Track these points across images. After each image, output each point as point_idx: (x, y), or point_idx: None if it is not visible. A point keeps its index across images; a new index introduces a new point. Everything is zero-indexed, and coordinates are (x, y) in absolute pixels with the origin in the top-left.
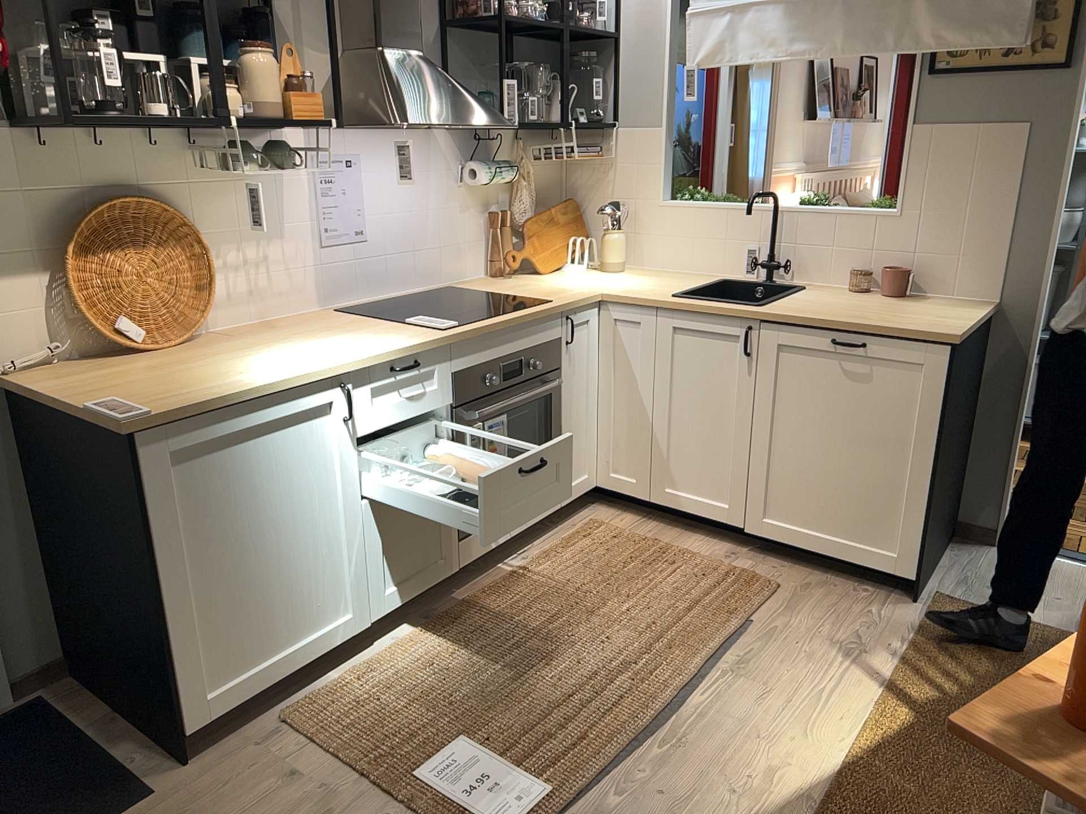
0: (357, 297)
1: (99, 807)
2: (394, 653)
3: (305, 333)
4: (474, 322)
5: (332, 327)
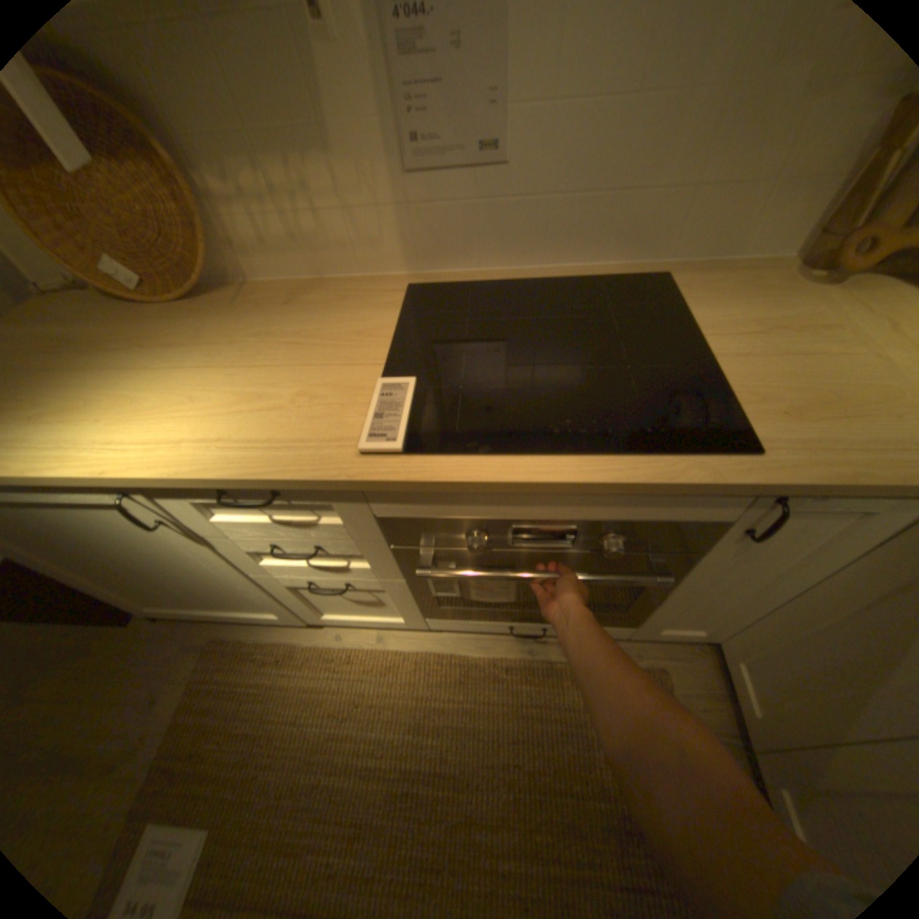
0: (475, 263)
1: (108, 608)
2: (311, 657)
3: (272, 337)
4: (447, 458)
5: (323, 333)
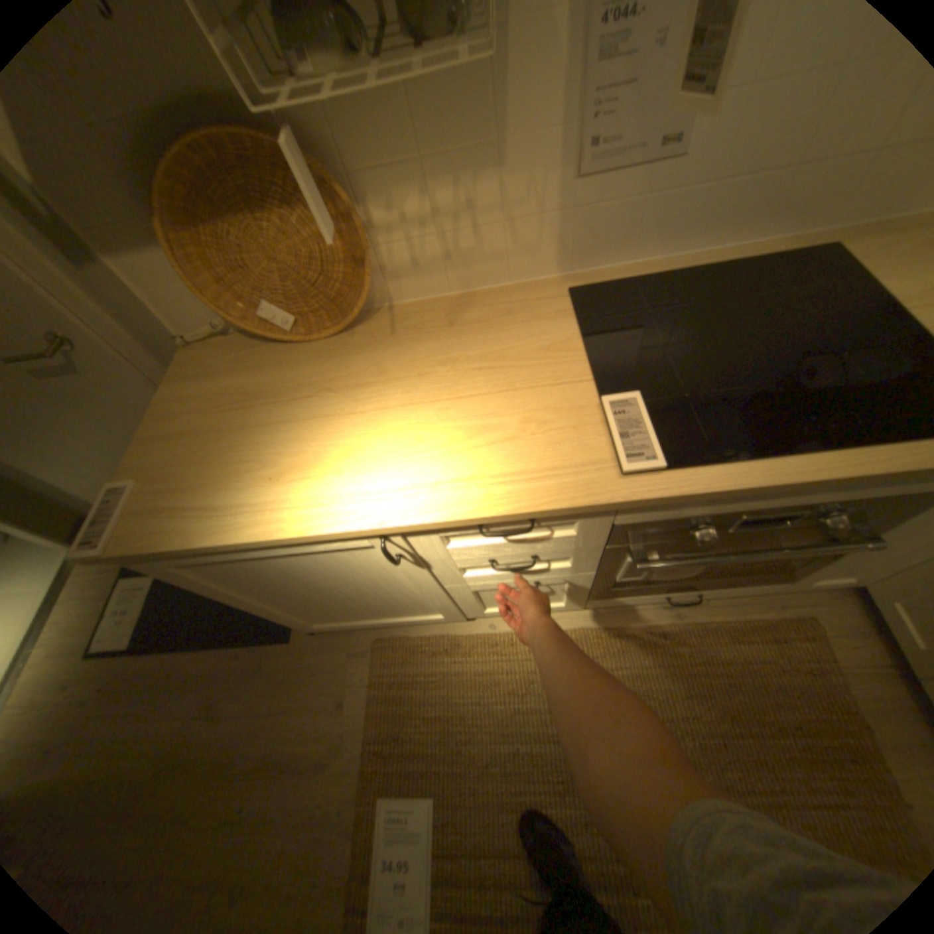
0: (630, 256)
1: (265, 627)
2: (473, 646)
3: (459, 363)
4: (709, 467)
5: (509, 352)
